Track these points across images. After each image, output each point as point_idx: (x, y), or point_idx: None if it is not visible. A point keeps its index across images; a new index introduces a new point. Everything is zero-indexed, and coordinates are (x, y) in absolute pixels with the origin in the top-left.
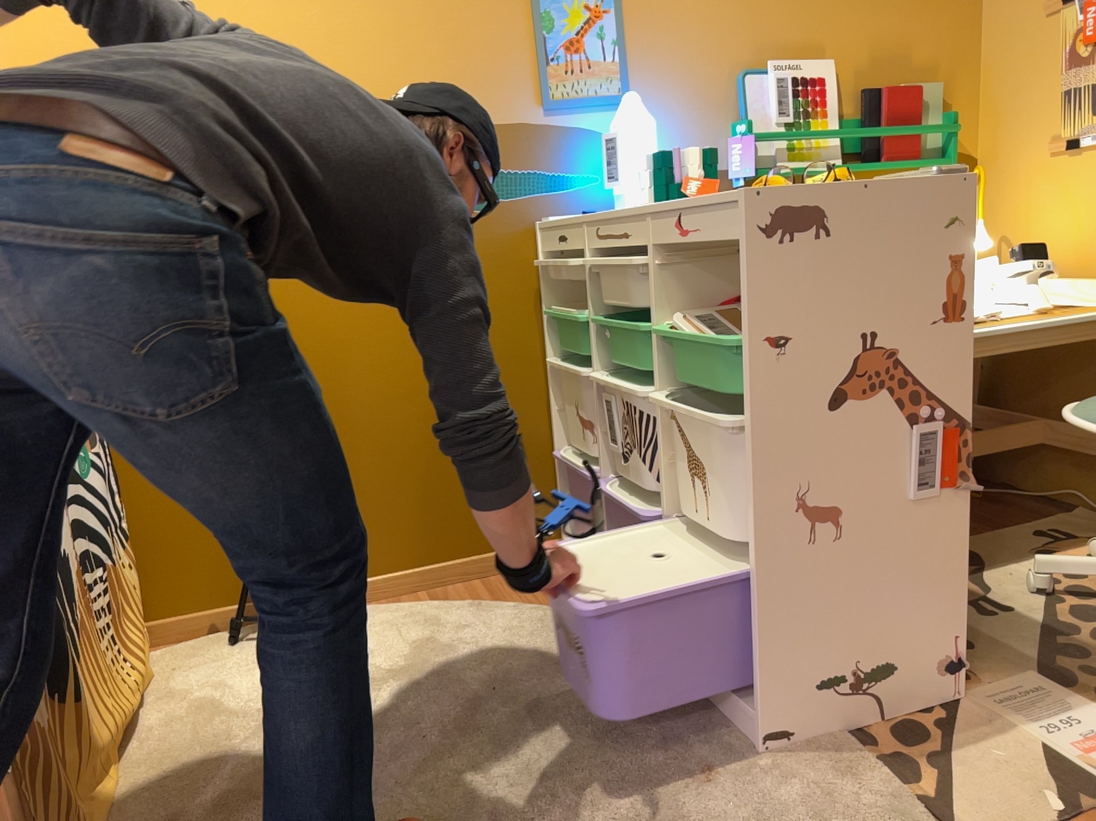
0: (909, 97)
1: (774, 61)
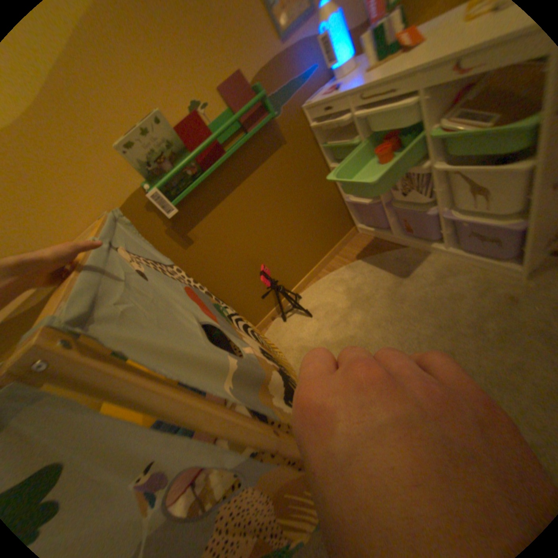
0: None
1: None
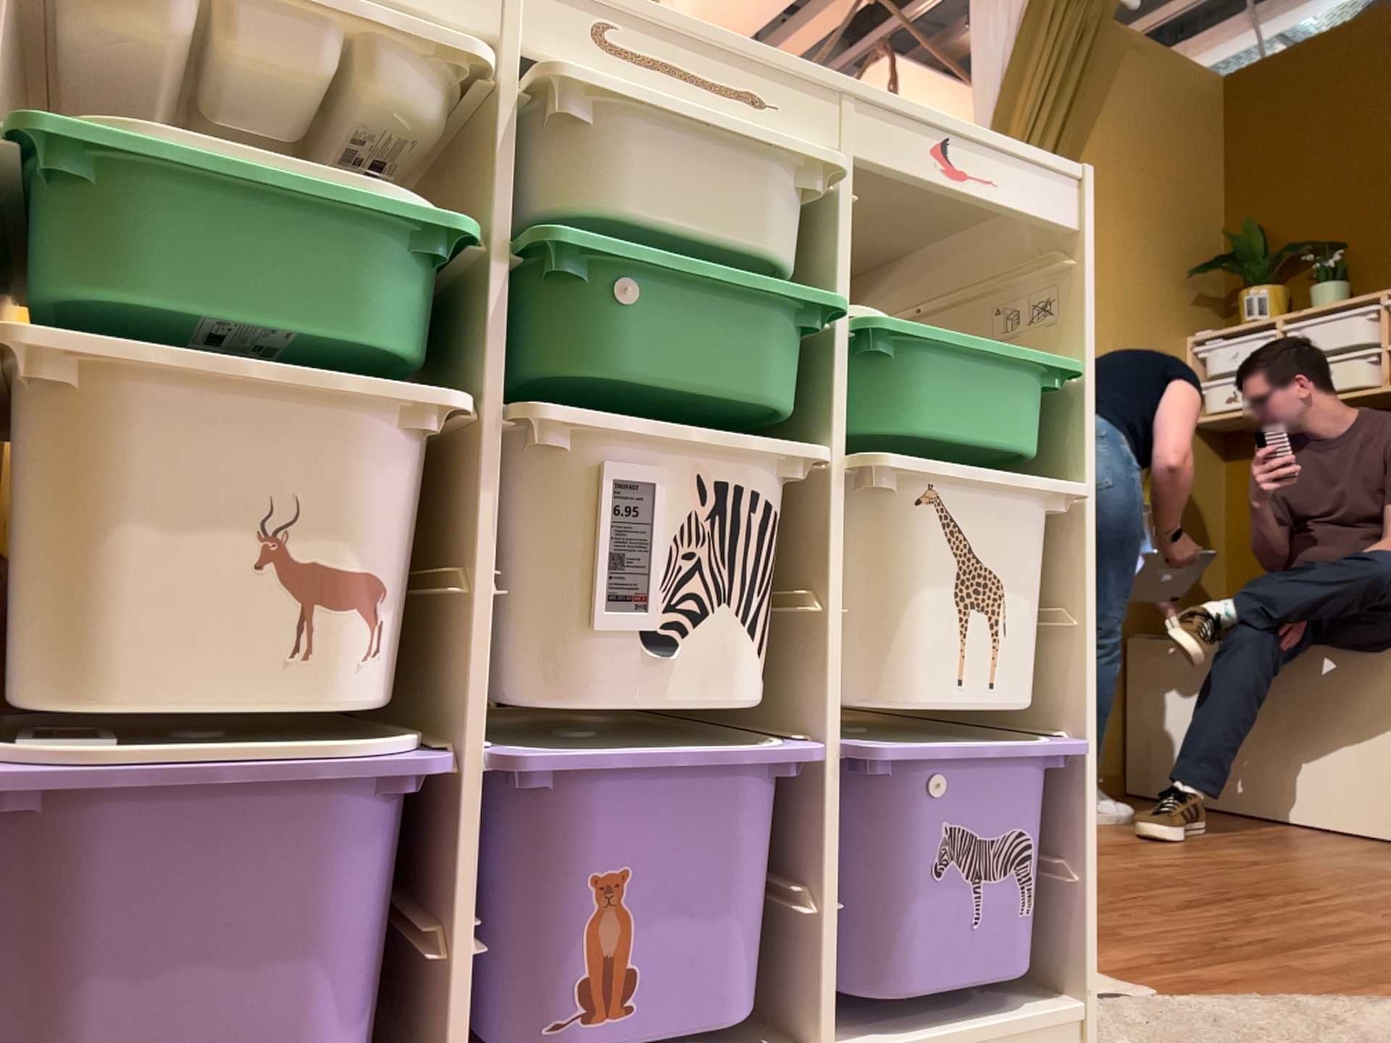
0: None
1: None
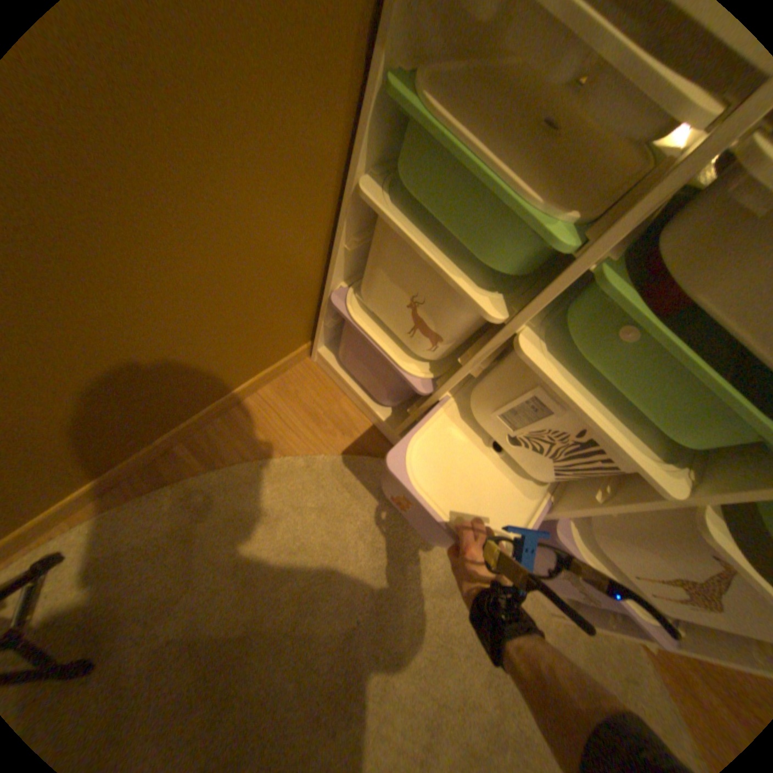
0: None
1: None
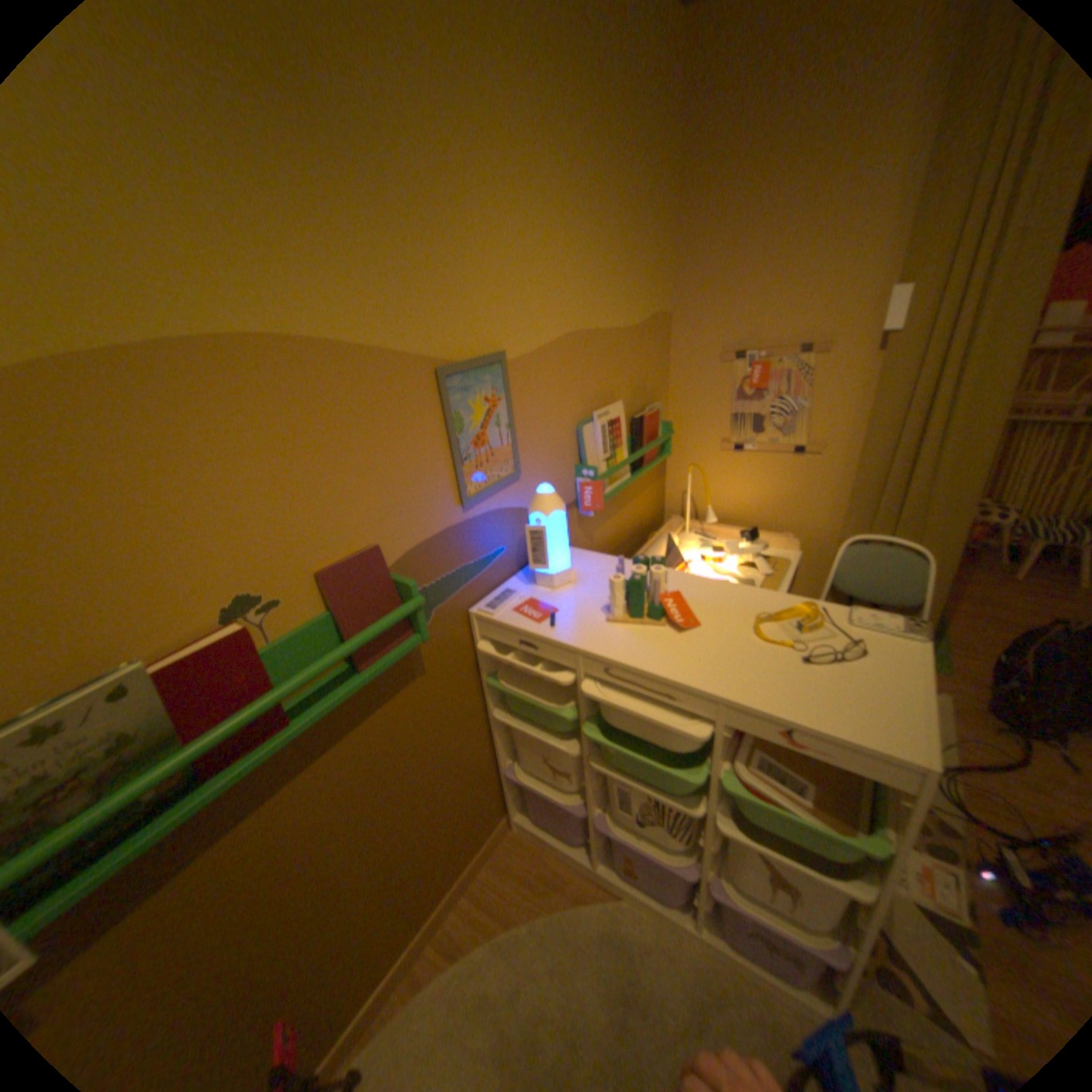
0: (655, 418)
1: (593, 408)
